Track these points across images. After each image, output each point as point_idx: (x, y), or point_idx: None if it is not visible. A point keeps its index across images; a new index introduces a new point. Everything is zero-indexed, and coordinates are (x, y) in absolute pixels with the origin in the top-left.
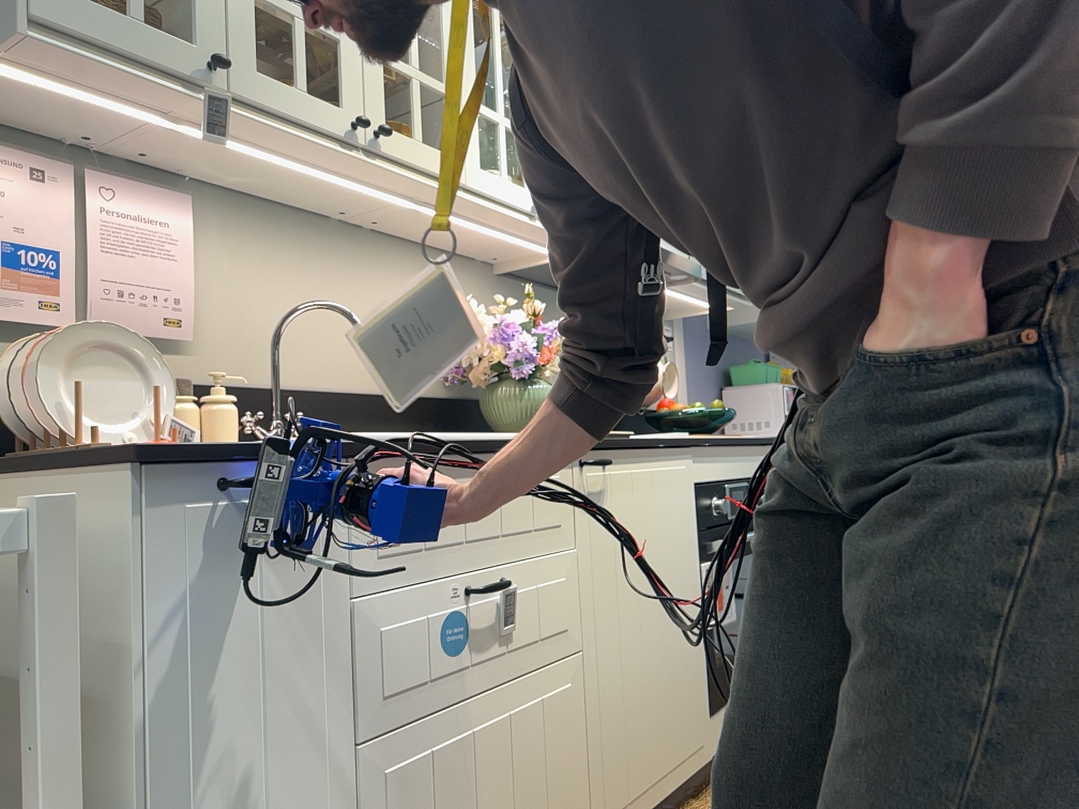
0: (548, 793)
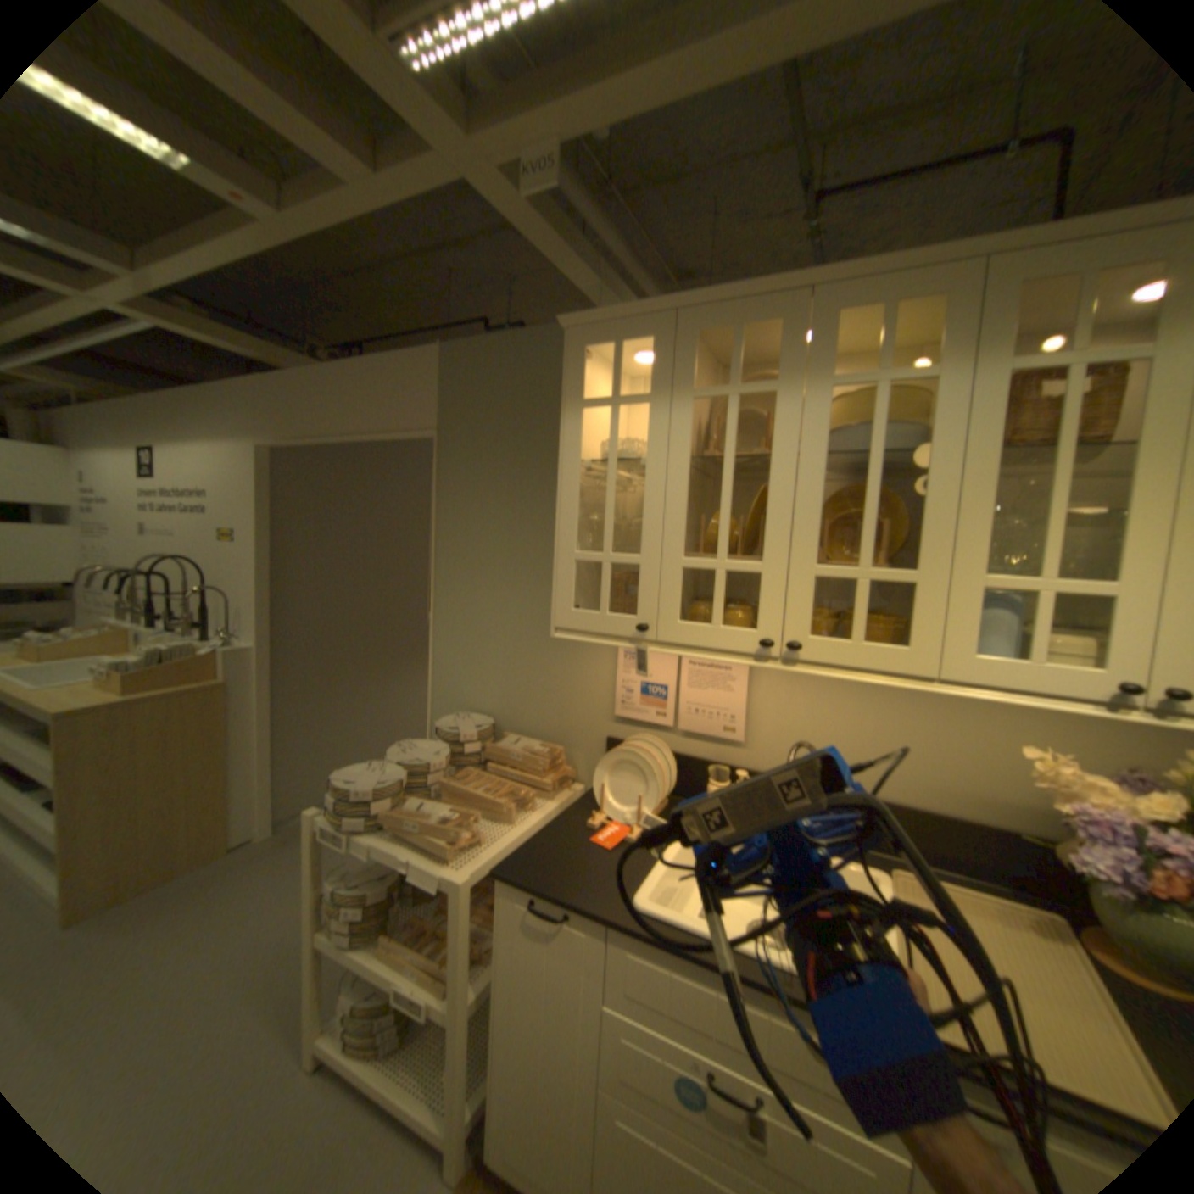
0: None
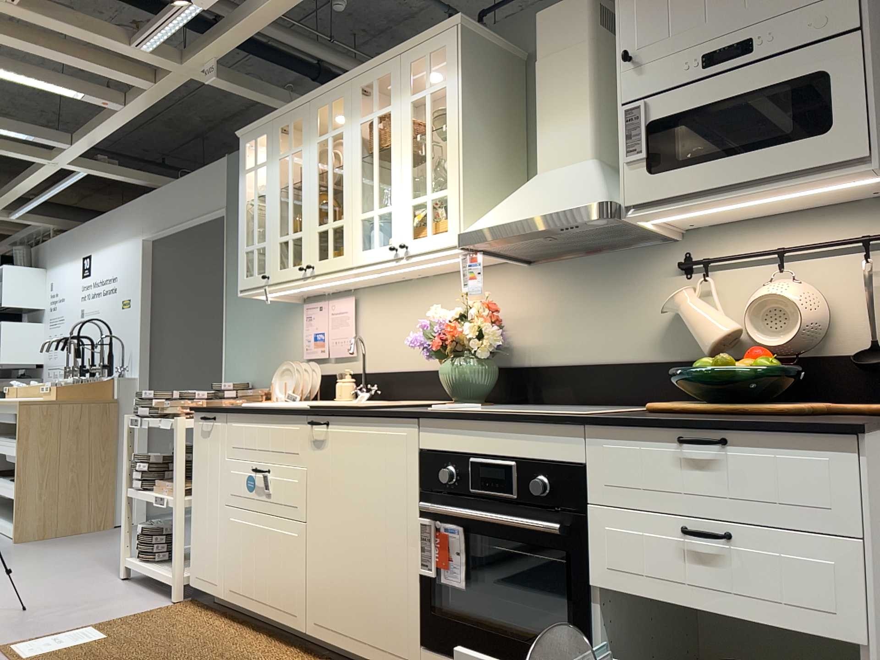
0: (283, 577)
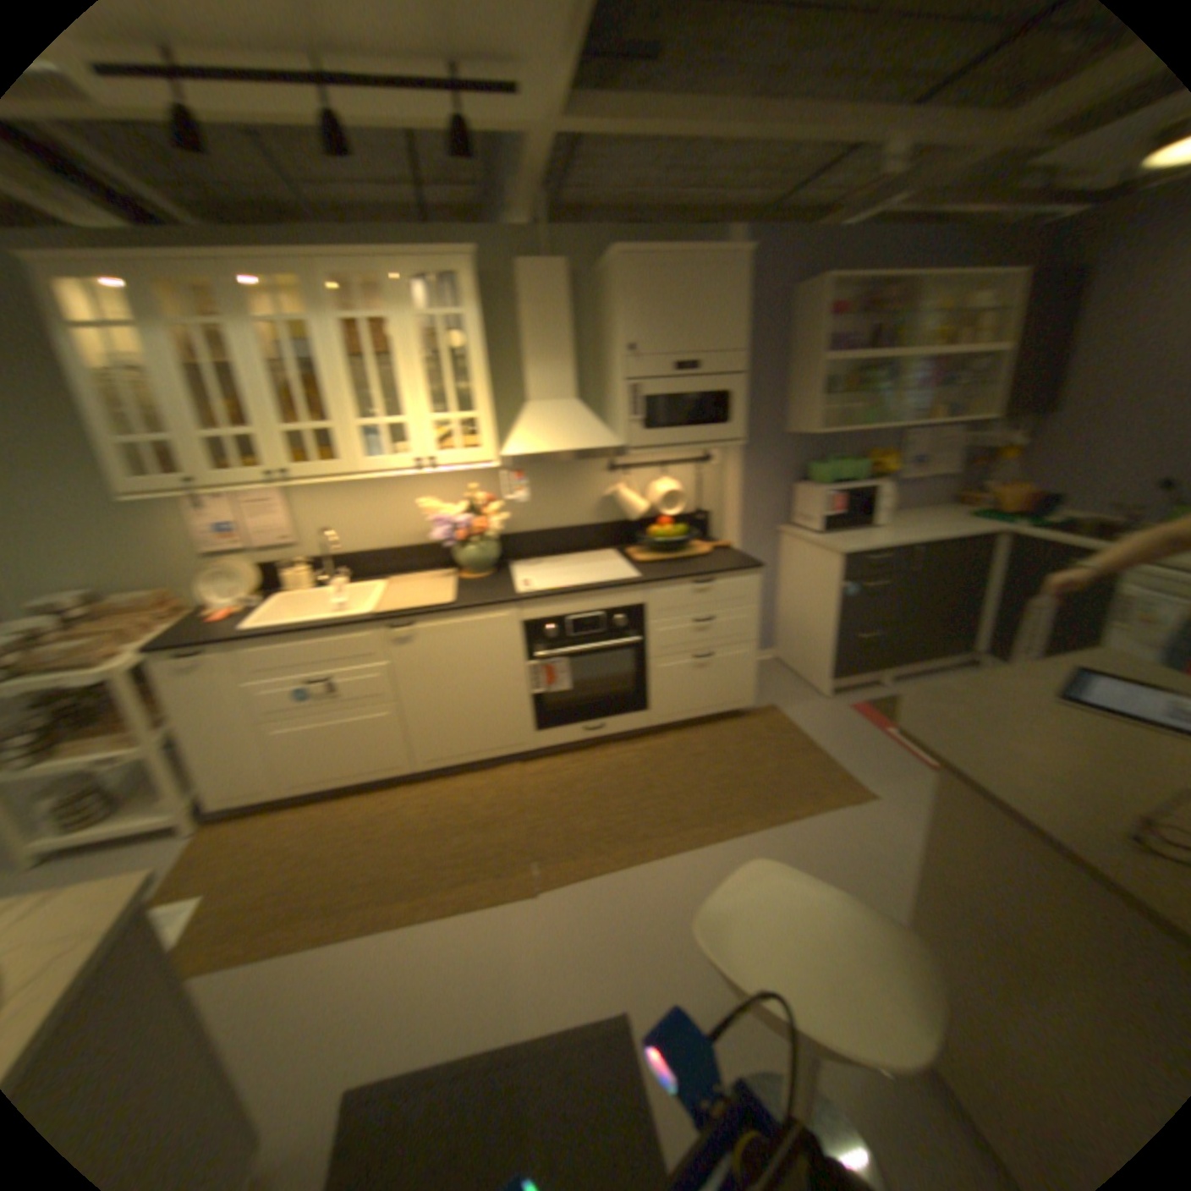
0: (371, 753)
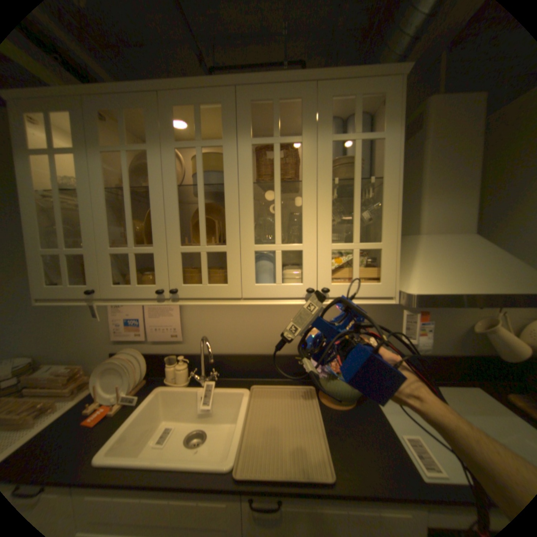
0: None
